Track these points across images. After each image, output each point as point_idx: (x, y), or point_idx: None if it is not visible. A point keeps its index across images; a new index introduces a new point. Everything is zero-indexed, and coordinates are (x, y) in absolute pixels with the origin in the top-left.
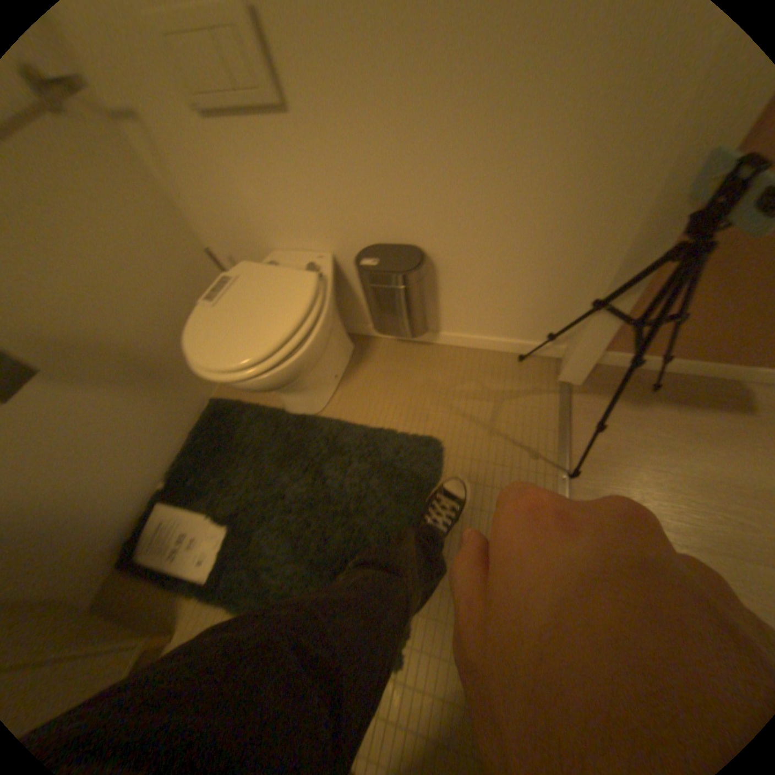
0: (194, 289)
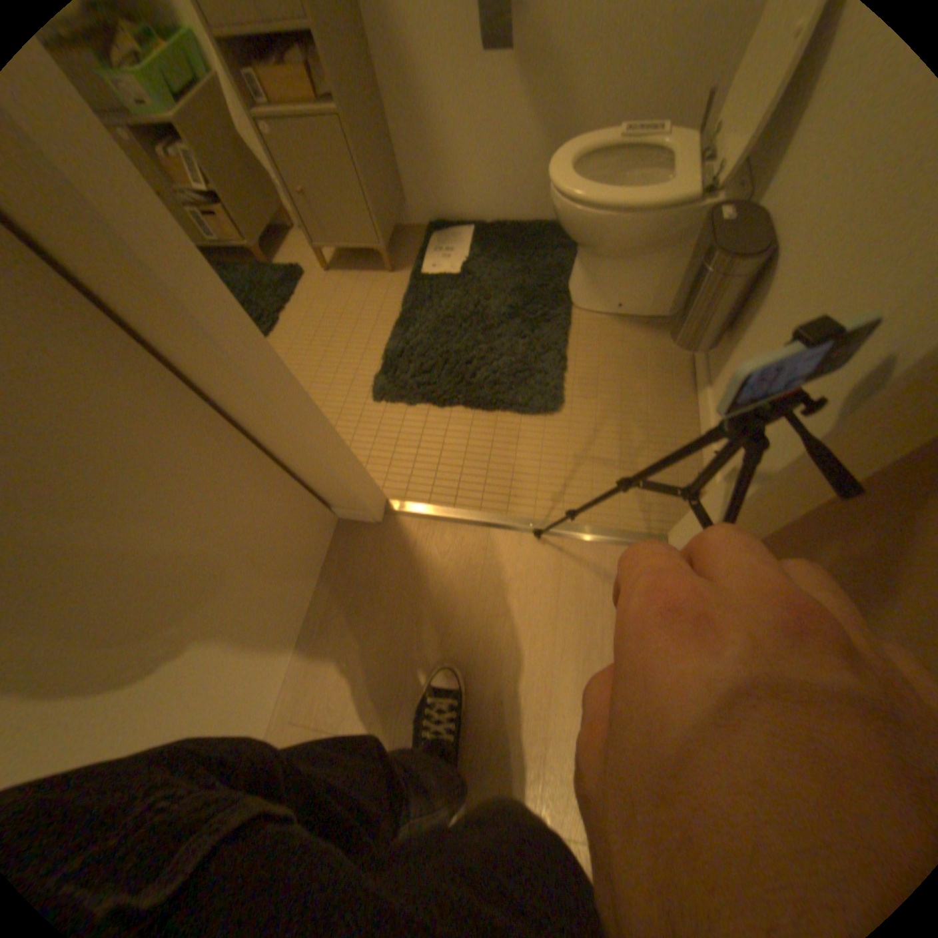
0: (669, 118)
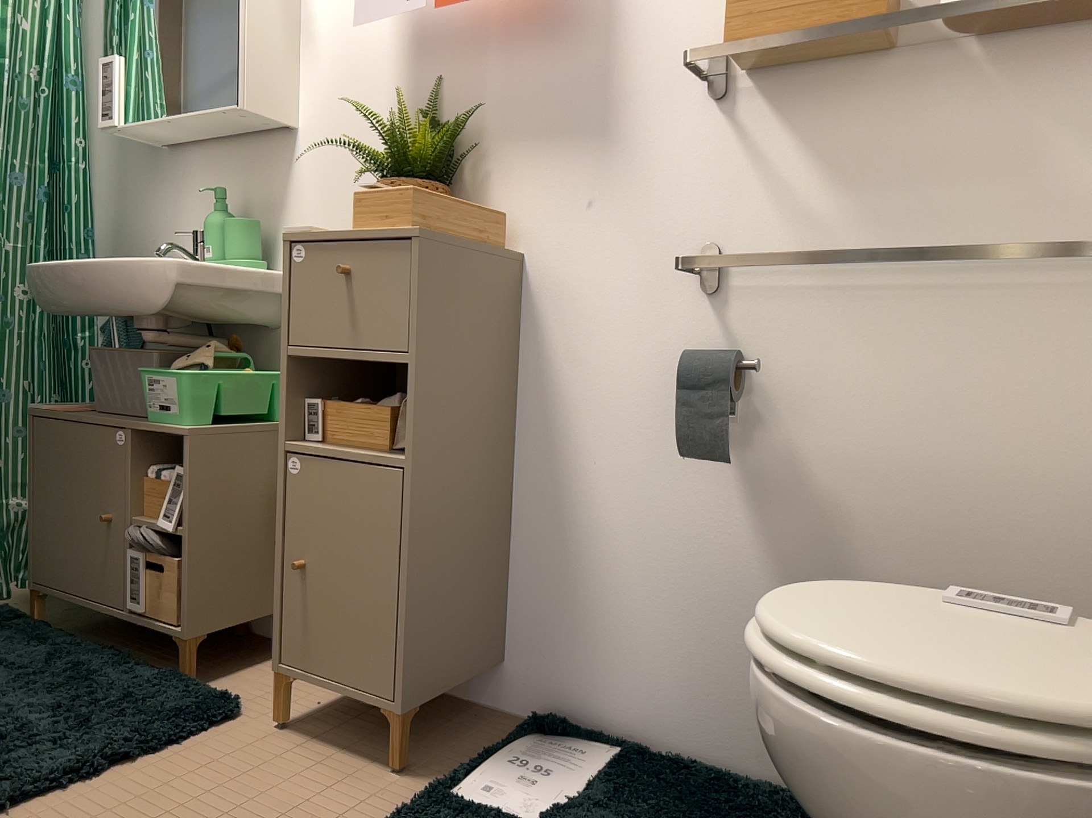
0: None
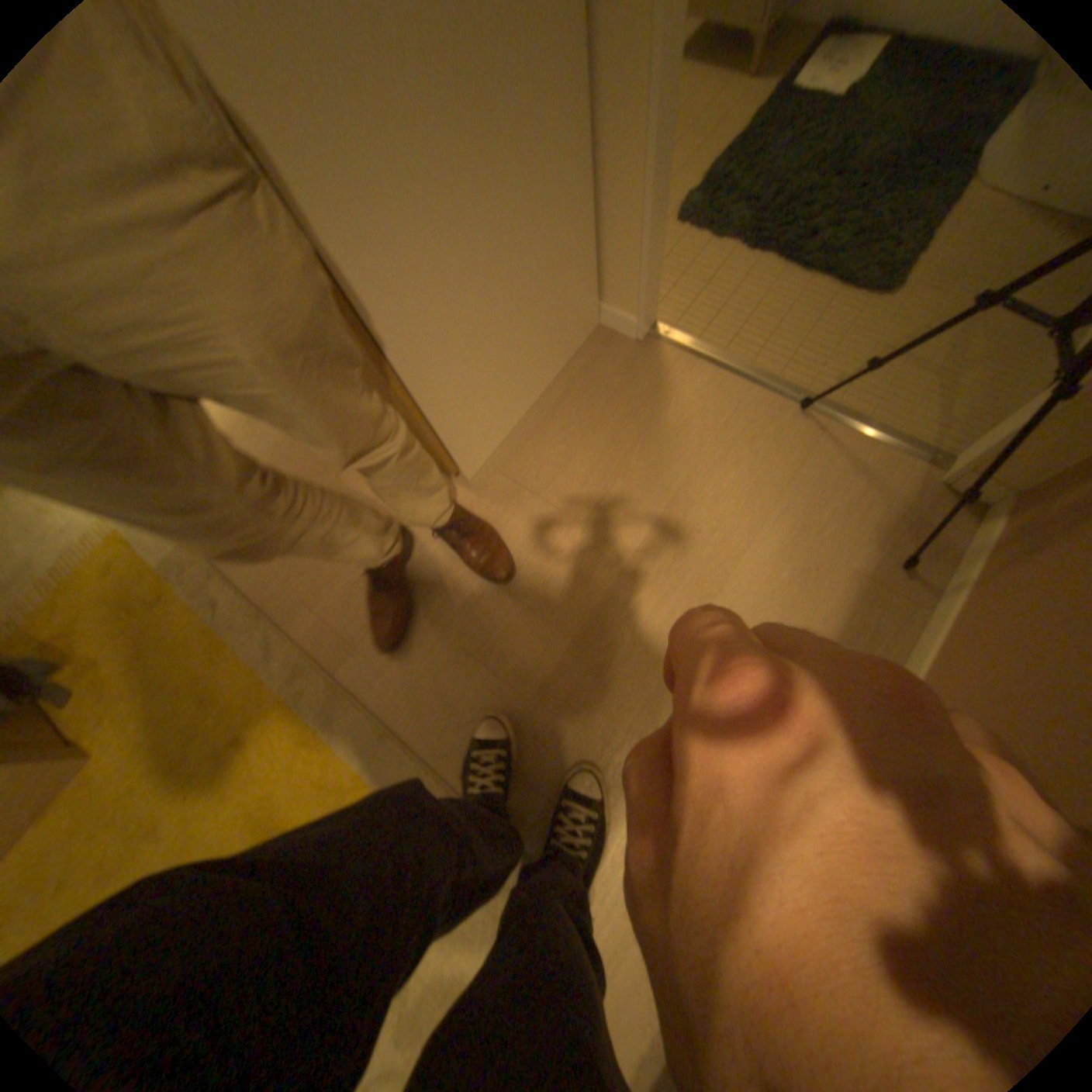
0: None
